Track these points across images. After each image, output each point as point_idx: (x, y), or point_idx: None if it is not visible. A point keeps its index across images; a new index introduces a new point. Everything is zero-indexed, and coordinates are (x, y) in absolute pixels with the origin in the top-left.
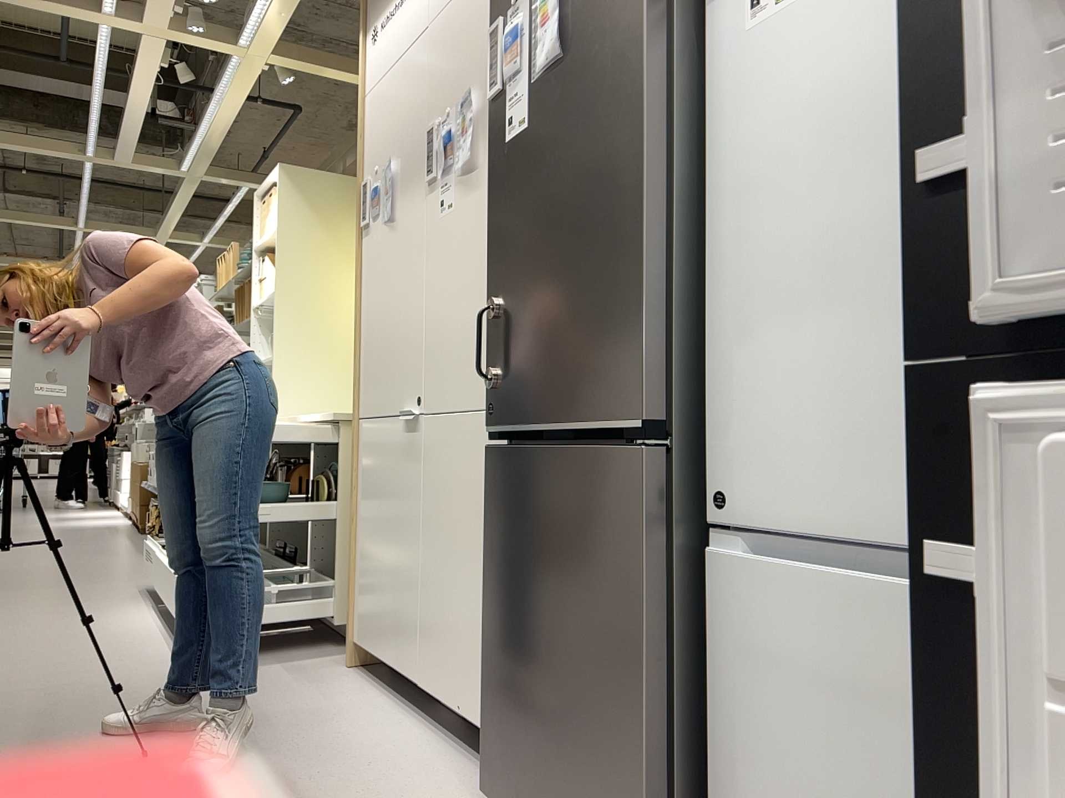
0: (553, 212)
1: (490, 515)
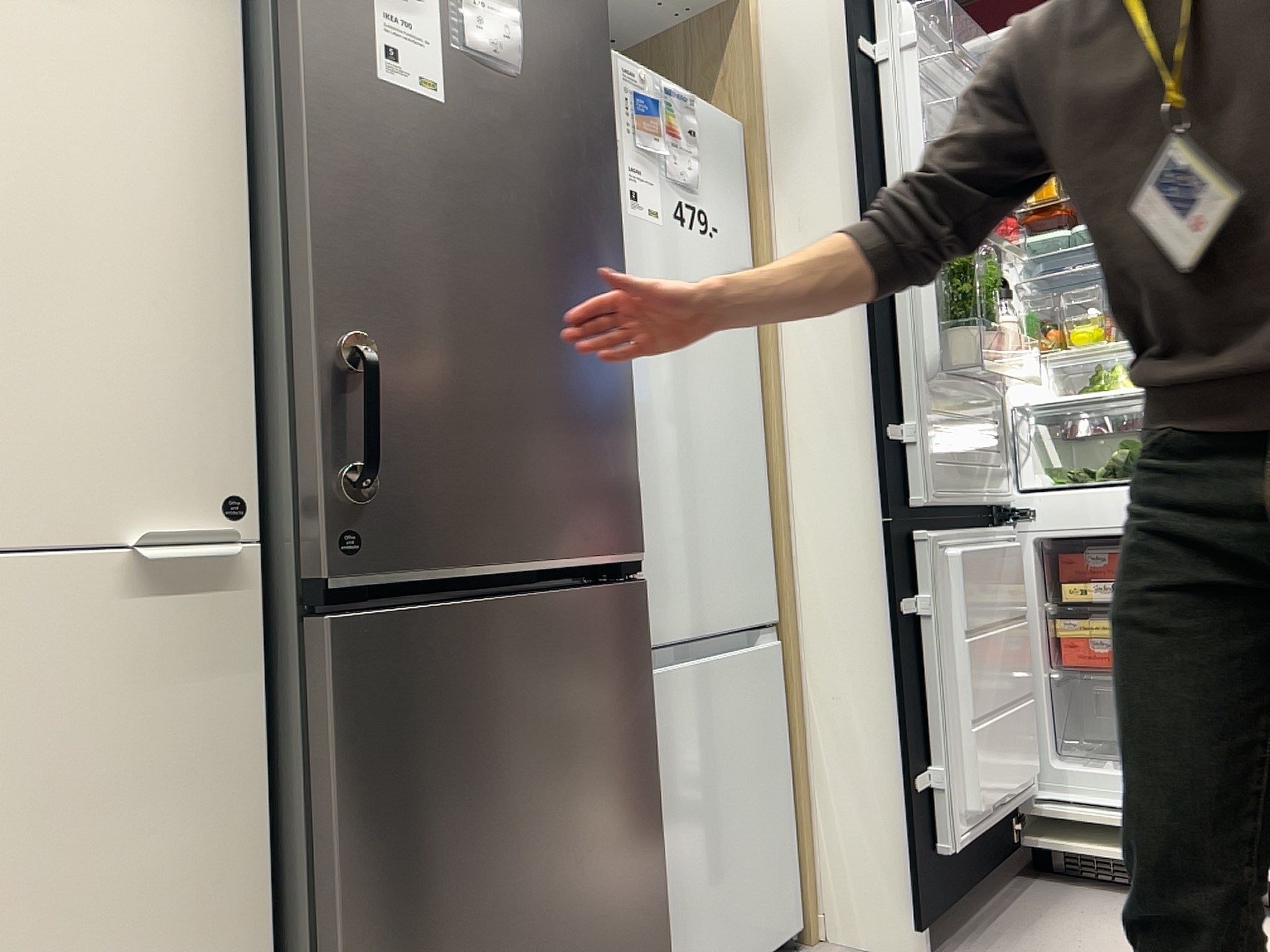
0: (506, 268)
1: (352, 746)
